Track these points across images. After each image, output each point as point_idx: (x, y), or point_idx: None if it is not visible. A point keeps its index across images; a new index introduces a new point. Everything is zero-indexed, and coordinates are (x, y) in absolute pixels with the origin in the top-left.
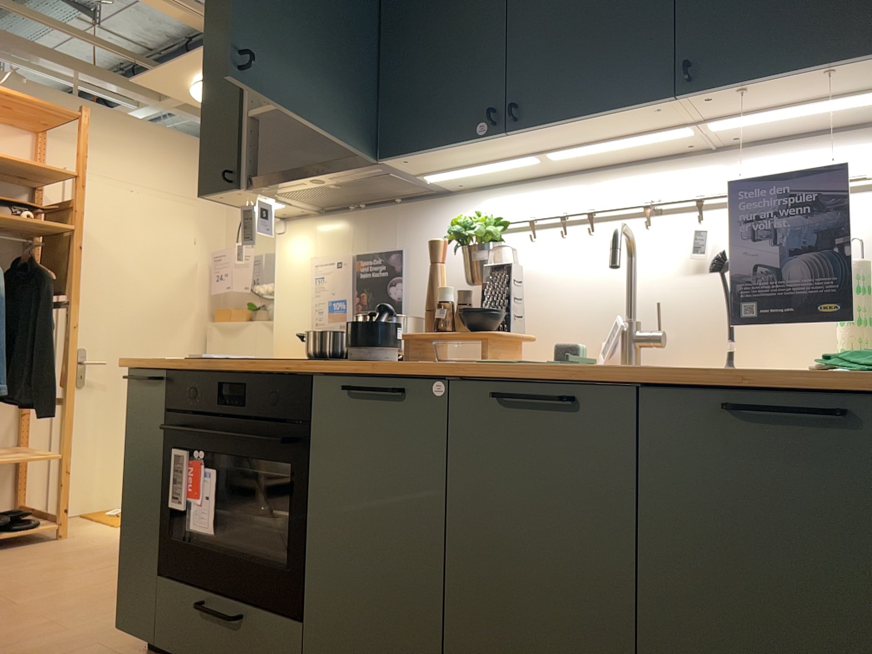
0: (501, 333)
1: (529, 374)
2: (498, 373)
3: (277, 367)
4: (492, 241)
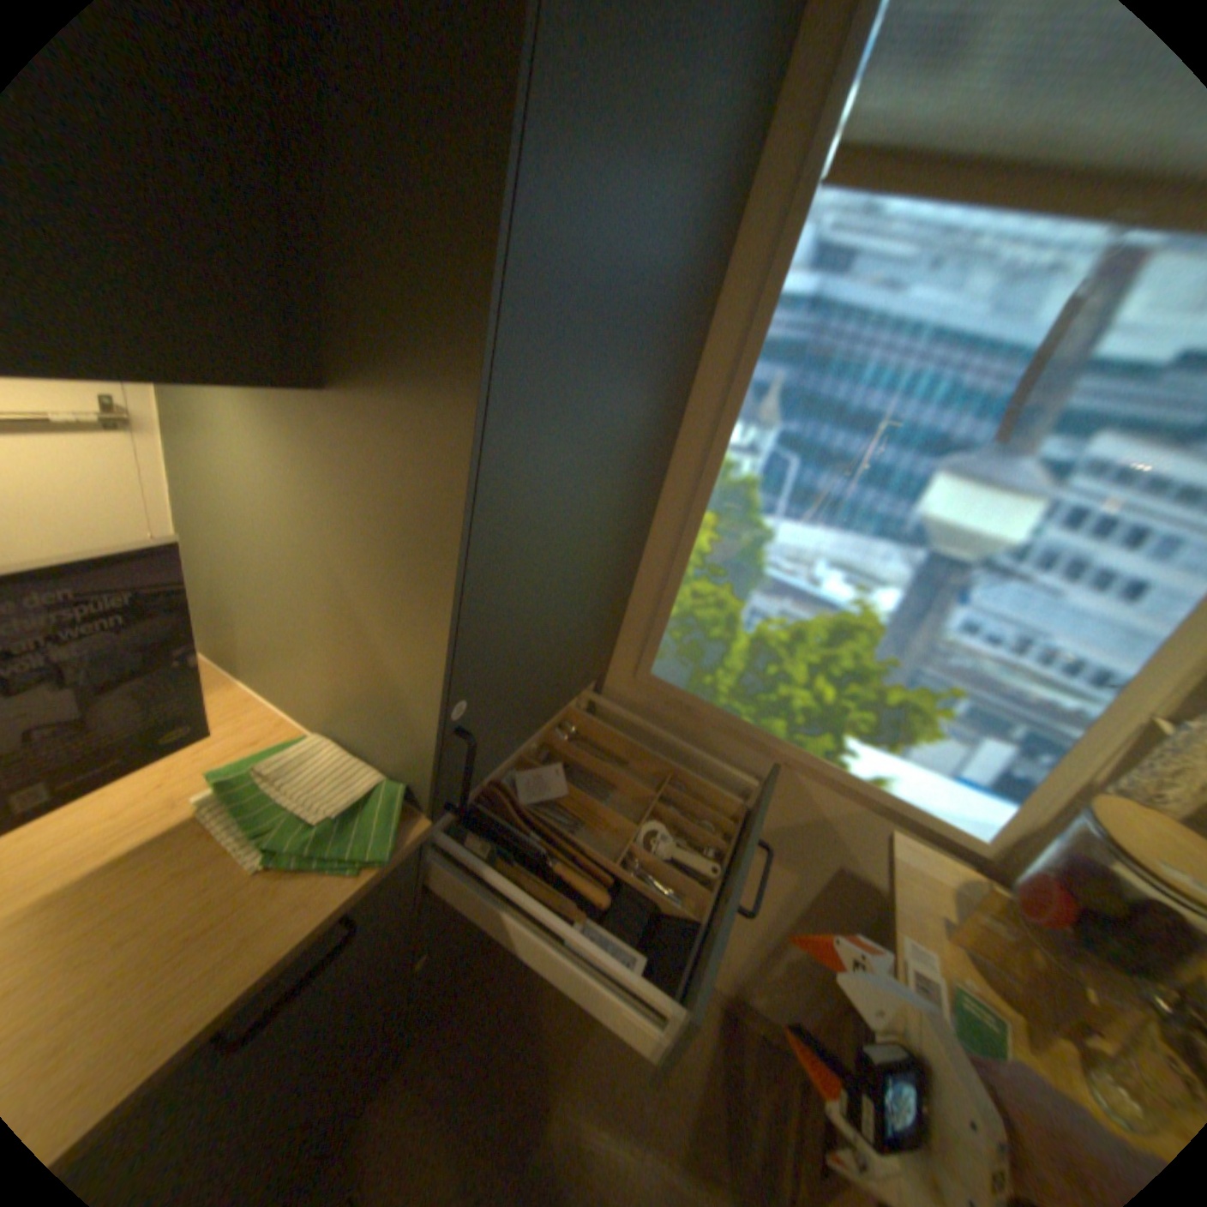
0: None
1: None
2: None
3: None
4: None
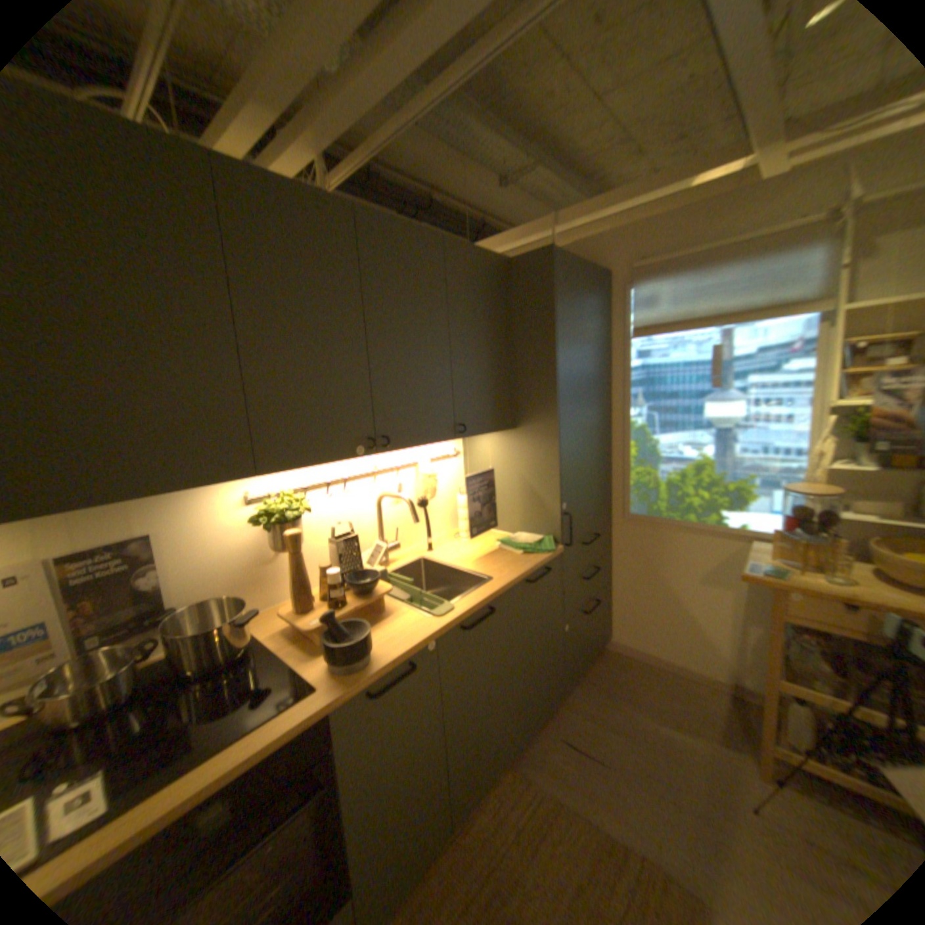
0: (379, 587)
1: (470, 609)
2: (464, 617)
3: (271, 741)
4: (296, 514)
